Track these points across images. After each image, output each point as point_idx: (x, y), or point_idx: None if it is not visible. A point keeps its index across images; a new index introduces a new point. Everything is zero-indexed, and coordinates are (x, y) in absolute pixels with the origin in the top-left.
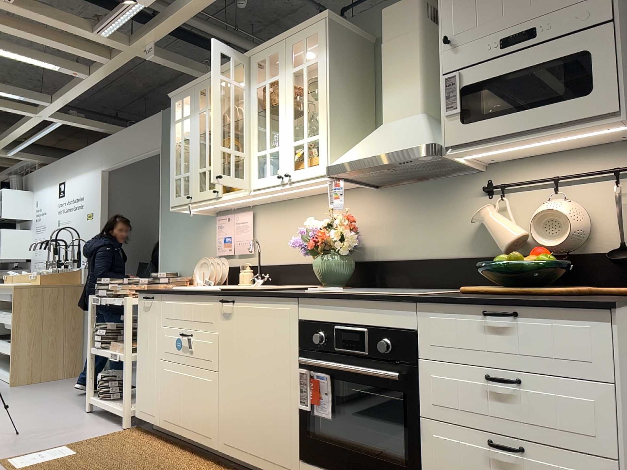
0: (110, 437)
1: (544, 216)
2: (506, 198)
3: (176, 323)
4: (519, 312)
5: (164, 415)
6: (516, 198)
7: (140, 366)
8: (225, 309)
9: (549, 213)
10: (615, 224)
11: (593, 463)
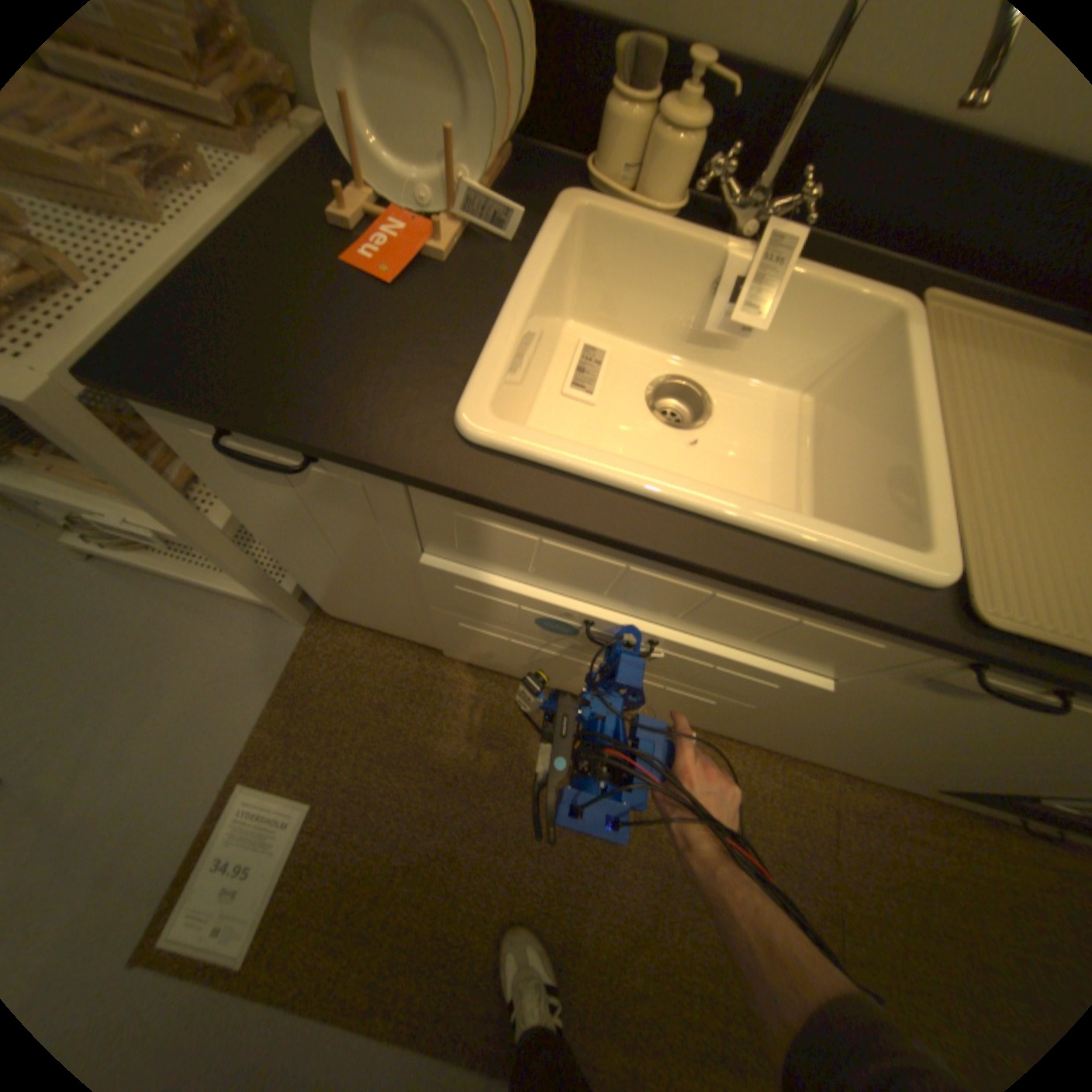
0: (307, 680)
1: None
2: None
3: (547, 583)
4: None
5: (472, 654)
6: None
7: (311, 575)
8: (979, 684)
9: None
10: None
11: None
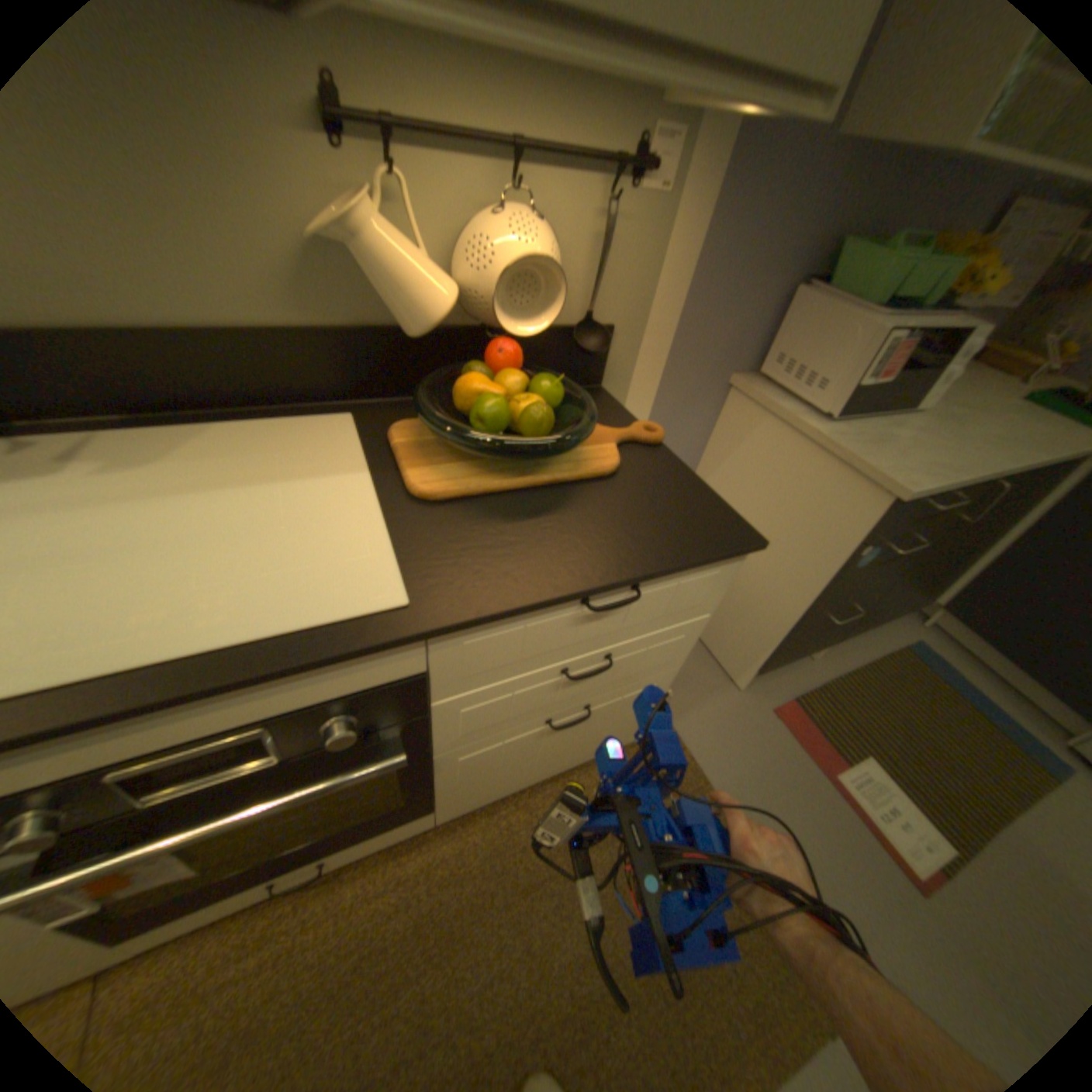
0: None
1: (514, 265)
2: (394, 166)
3: None
4: (639, 583)
5: None
6: (414, 169)
7: None
8: None
9: (533, 263)
10: (591, 280)
11: (654, 680)
